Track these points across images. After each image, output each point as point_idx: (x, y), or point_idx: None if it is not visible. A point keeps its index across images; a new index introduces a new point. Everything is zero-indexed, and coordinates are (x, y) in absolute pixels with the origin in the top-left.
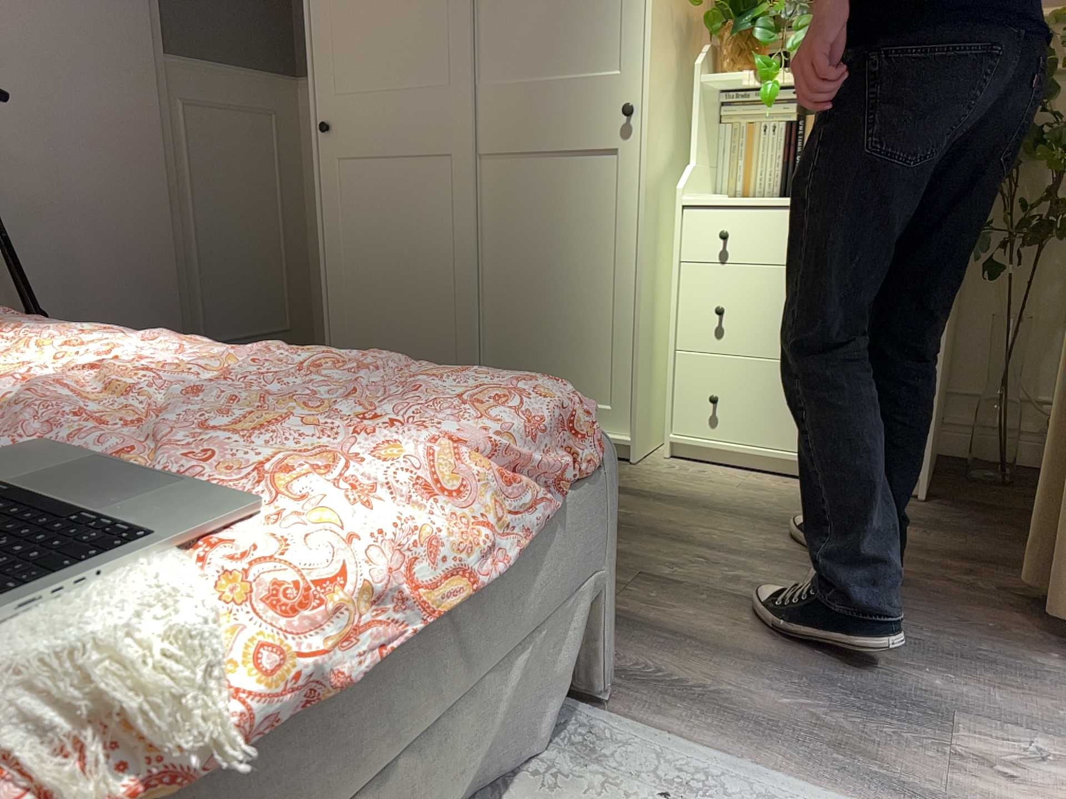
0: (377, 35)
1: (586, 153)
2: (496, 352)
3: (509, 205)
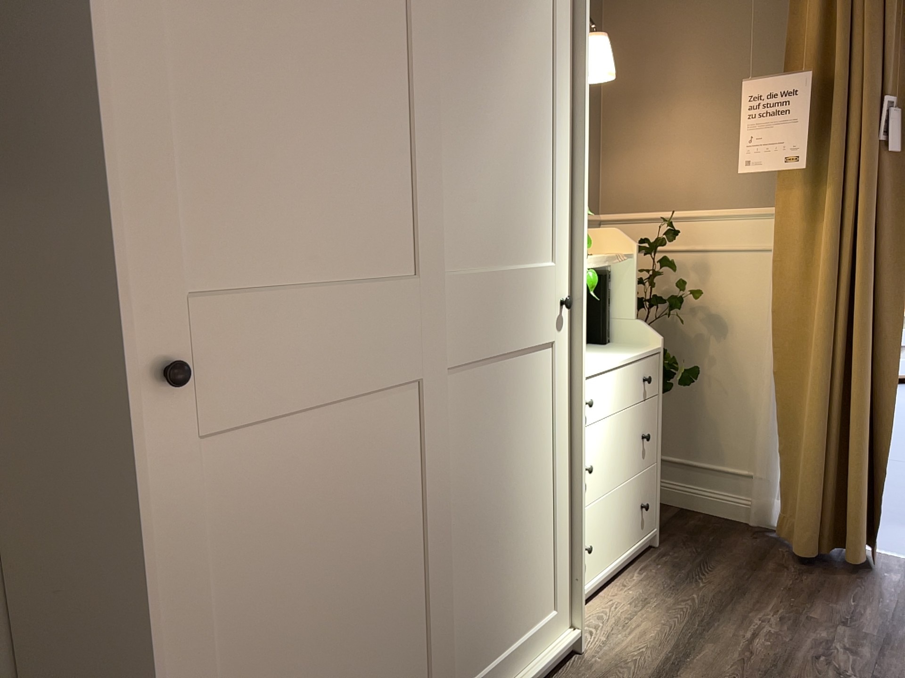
0: (304, 185)
1: (532, 349)
2: (461, 625)
3: (472, 426)
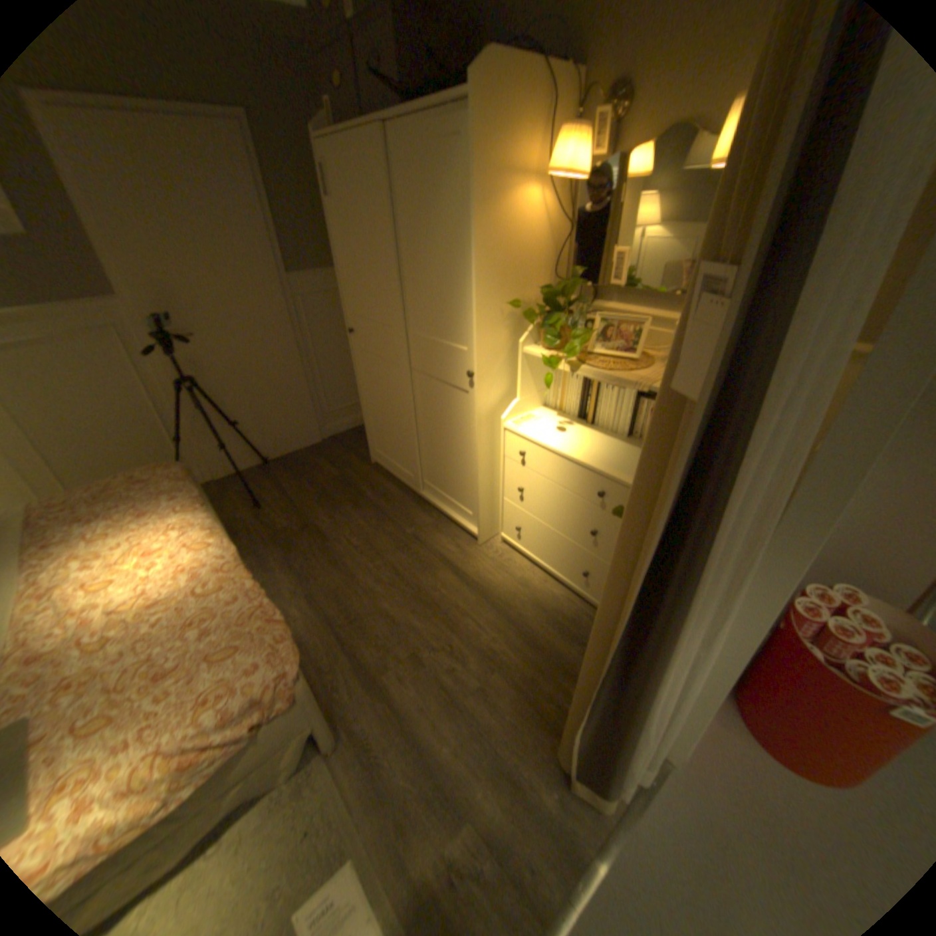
0: (365, 287)
1: (456, 387)
2: (428, 465)
3: (427, 399)
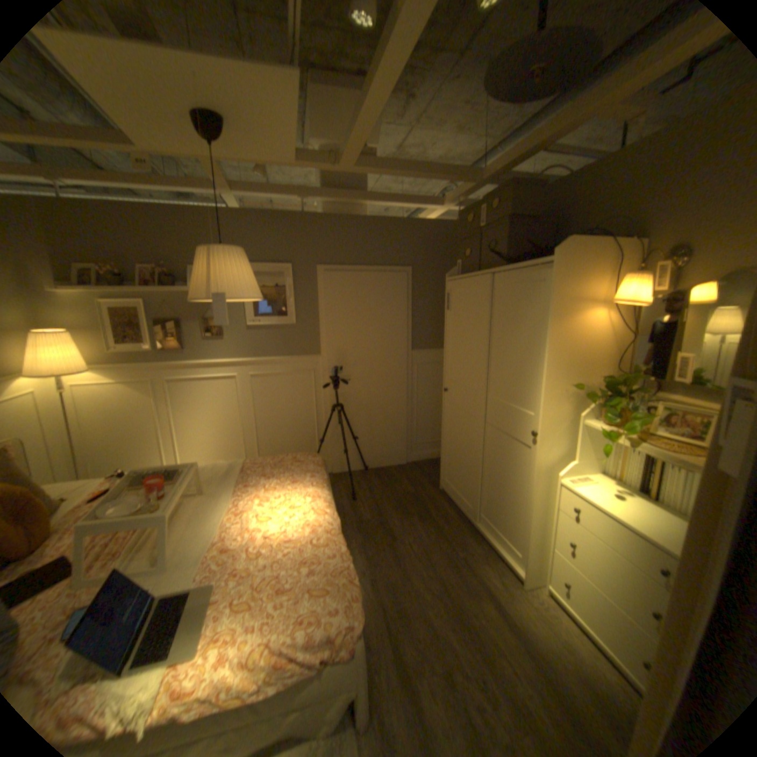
0: (461, 364)
1: (520, 442)
2: (486, 502)
3: (494, 447)
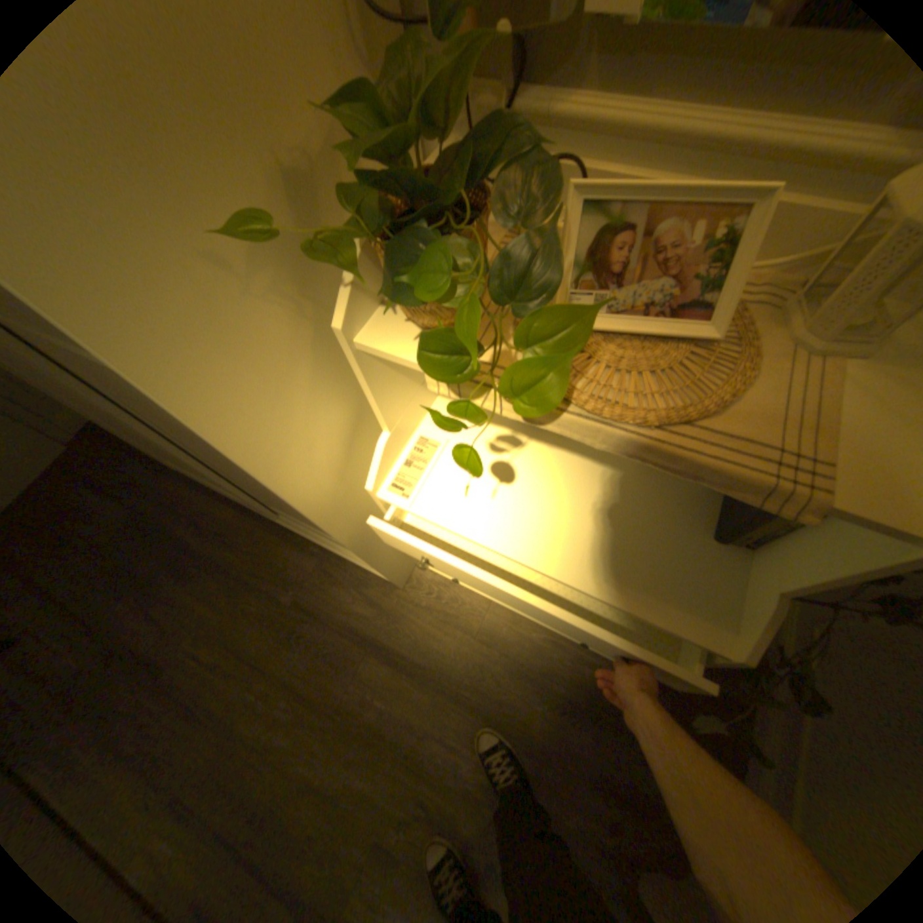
0: None
1: None
2: None
3: None
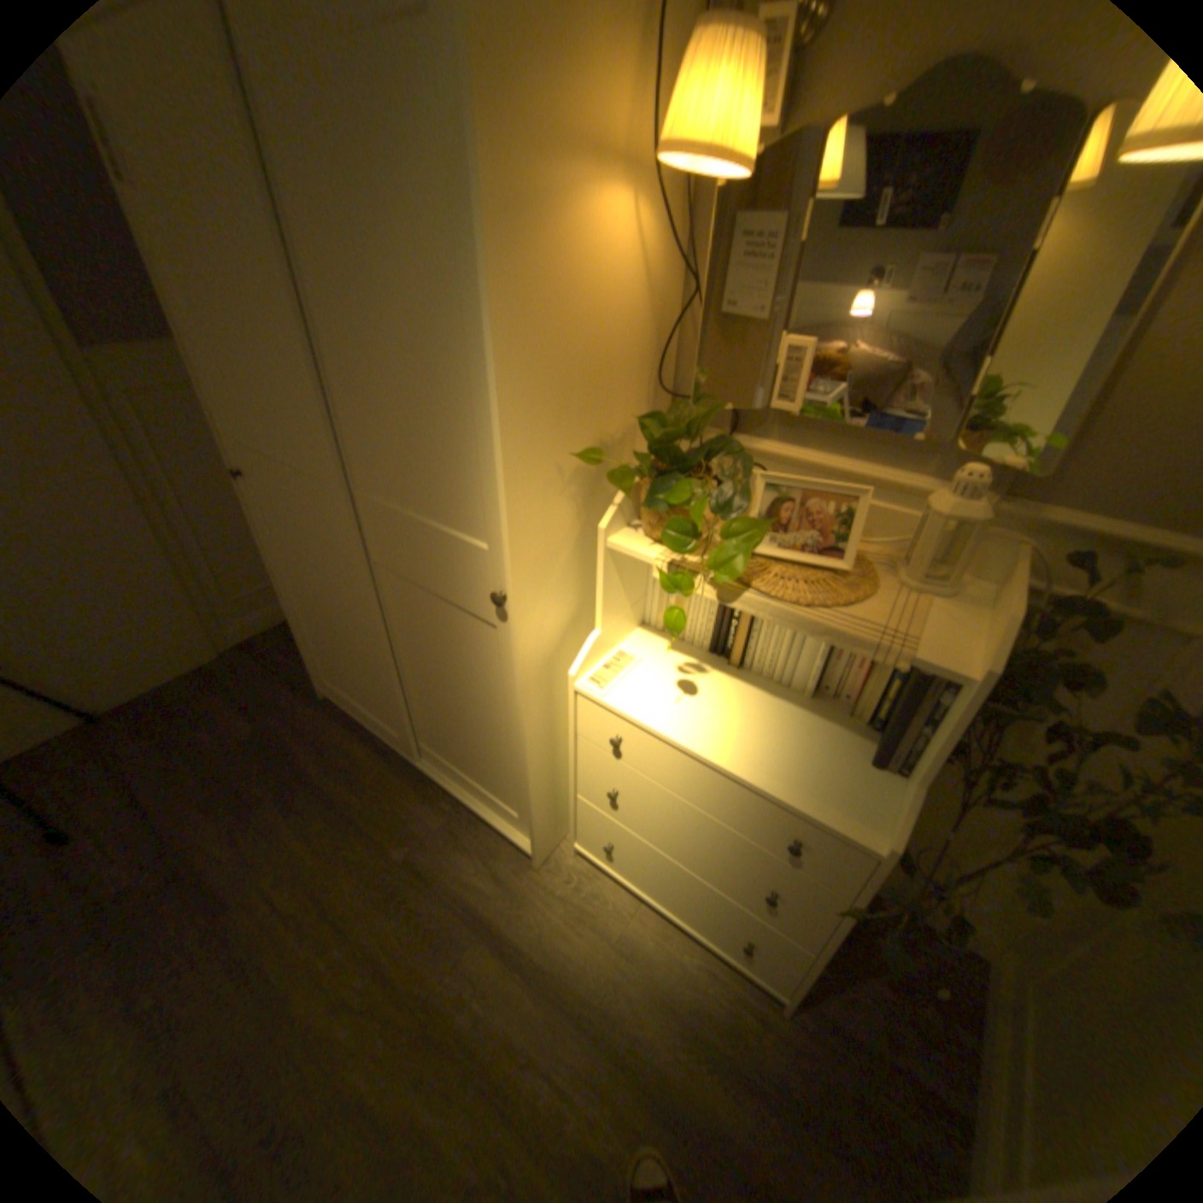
0: (245, 394)
1: (466, 611)
2: (423, 724)
3: (409, 619)
